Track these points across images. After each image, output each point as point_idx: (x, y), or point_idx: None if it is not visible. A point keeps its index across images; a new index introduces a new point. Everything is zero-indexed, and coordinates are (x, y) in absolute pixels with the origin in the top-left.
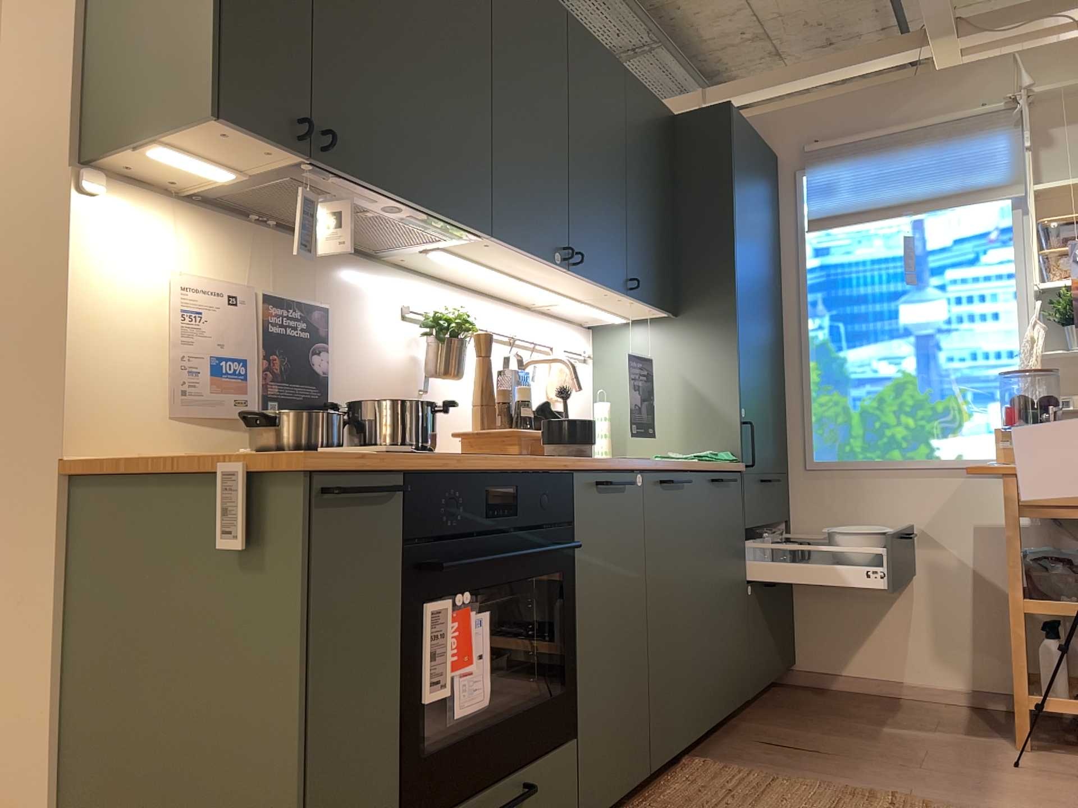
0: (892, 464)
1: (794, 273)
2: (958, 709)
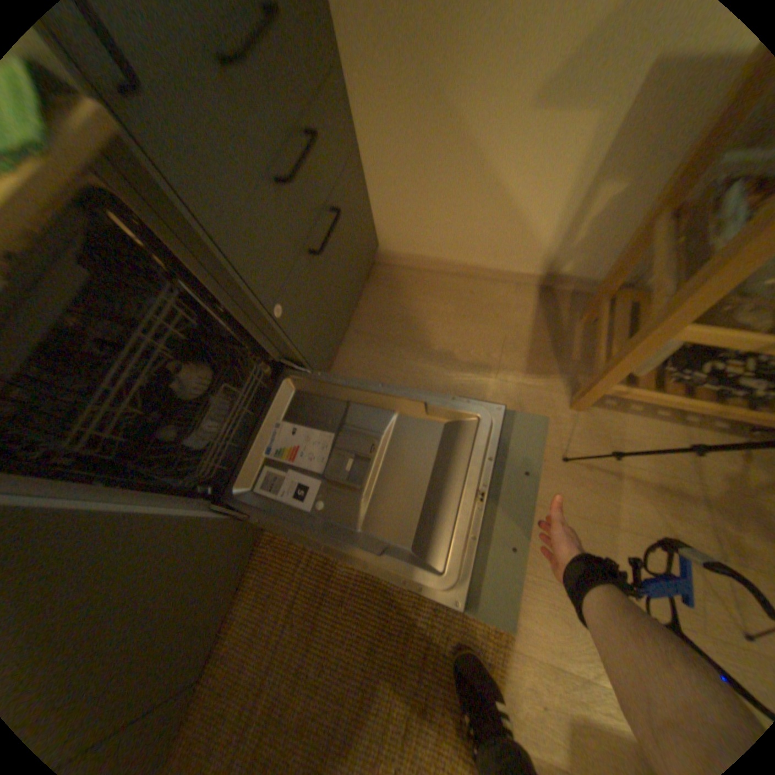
0: None
1: None
2: (524, 298)
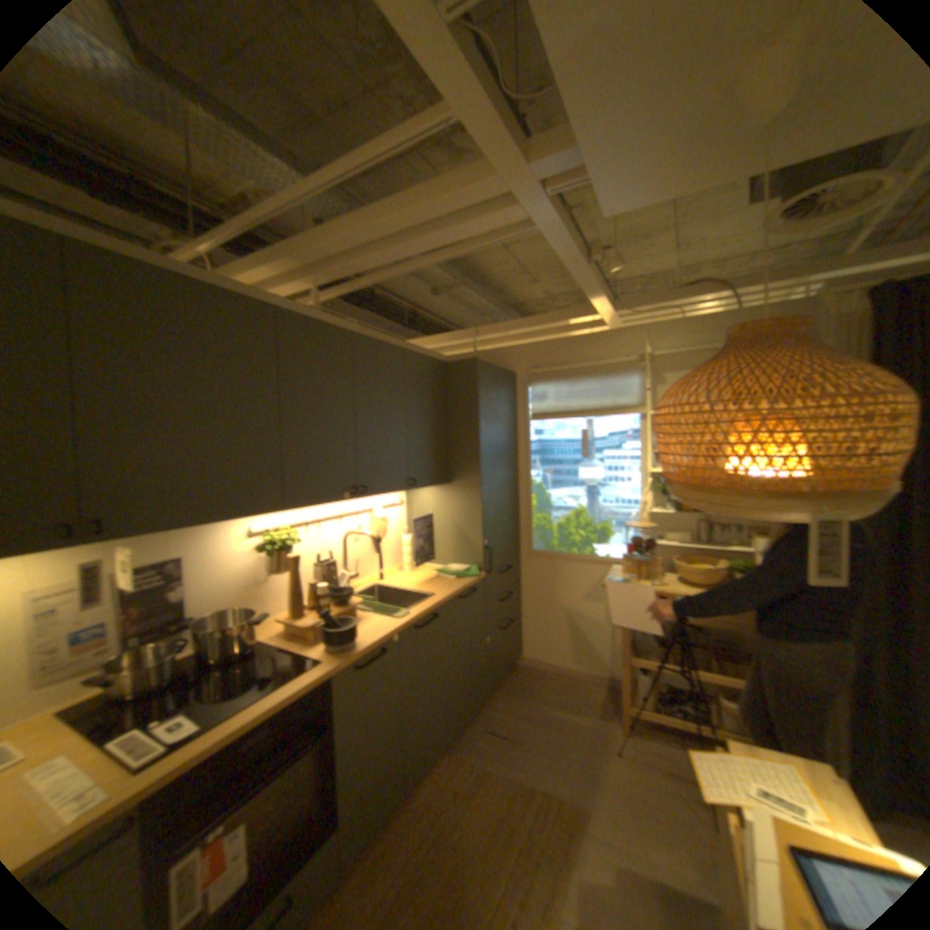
0: (573, 557)
1: (524, 443)
2: (601, 691)
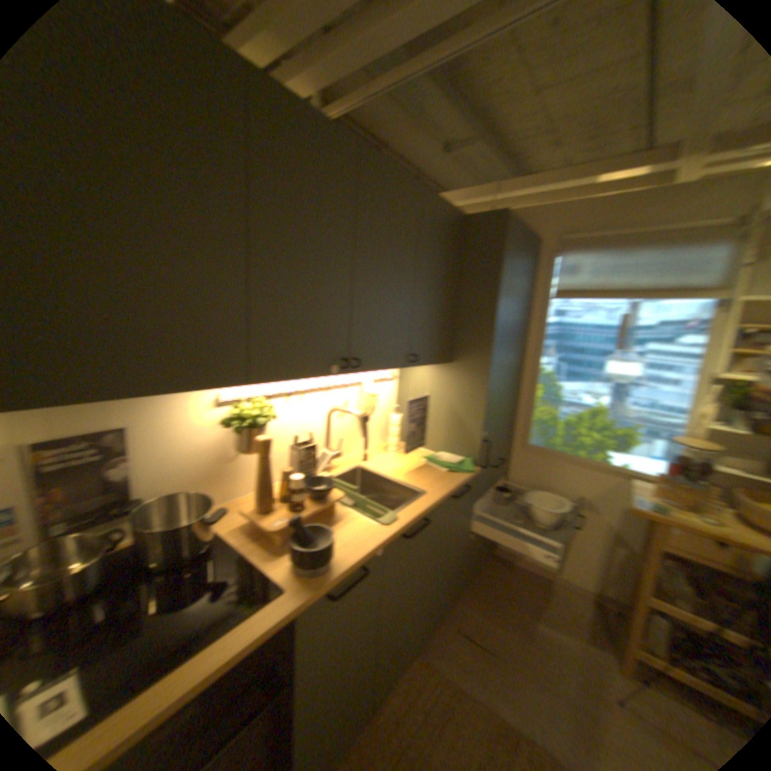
0: (578, 460)
1: (539, 324)
2: (587, 605)
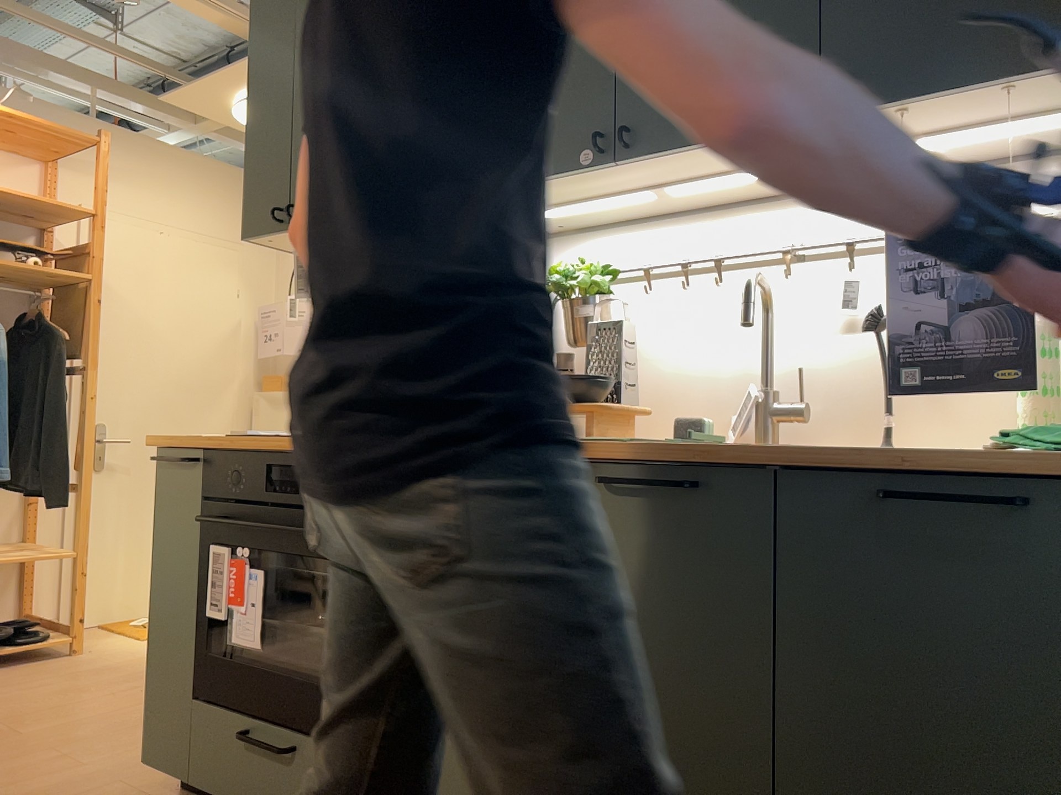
0: None
1: None
2: None
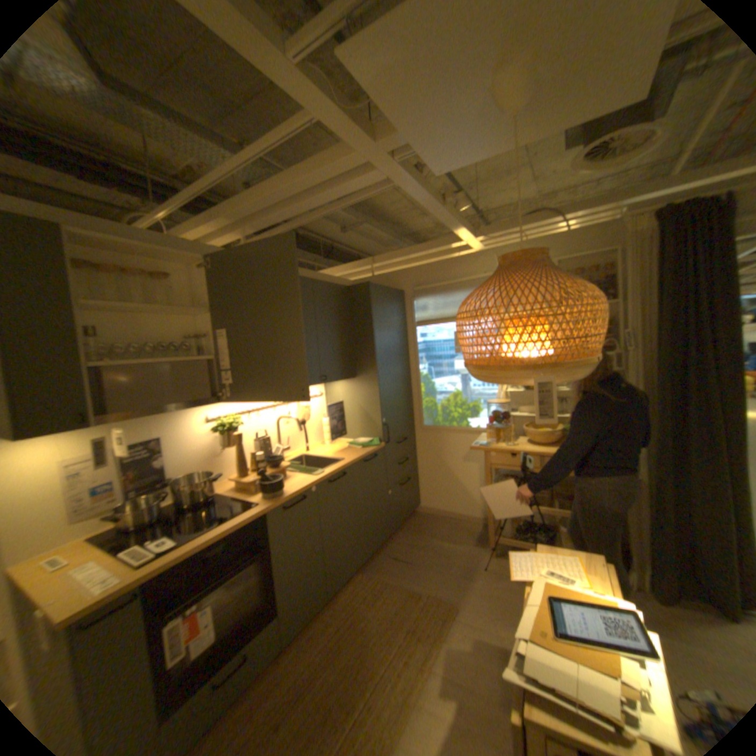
0: (452, 429)
1: (412, 344)
2: (477, 528)
